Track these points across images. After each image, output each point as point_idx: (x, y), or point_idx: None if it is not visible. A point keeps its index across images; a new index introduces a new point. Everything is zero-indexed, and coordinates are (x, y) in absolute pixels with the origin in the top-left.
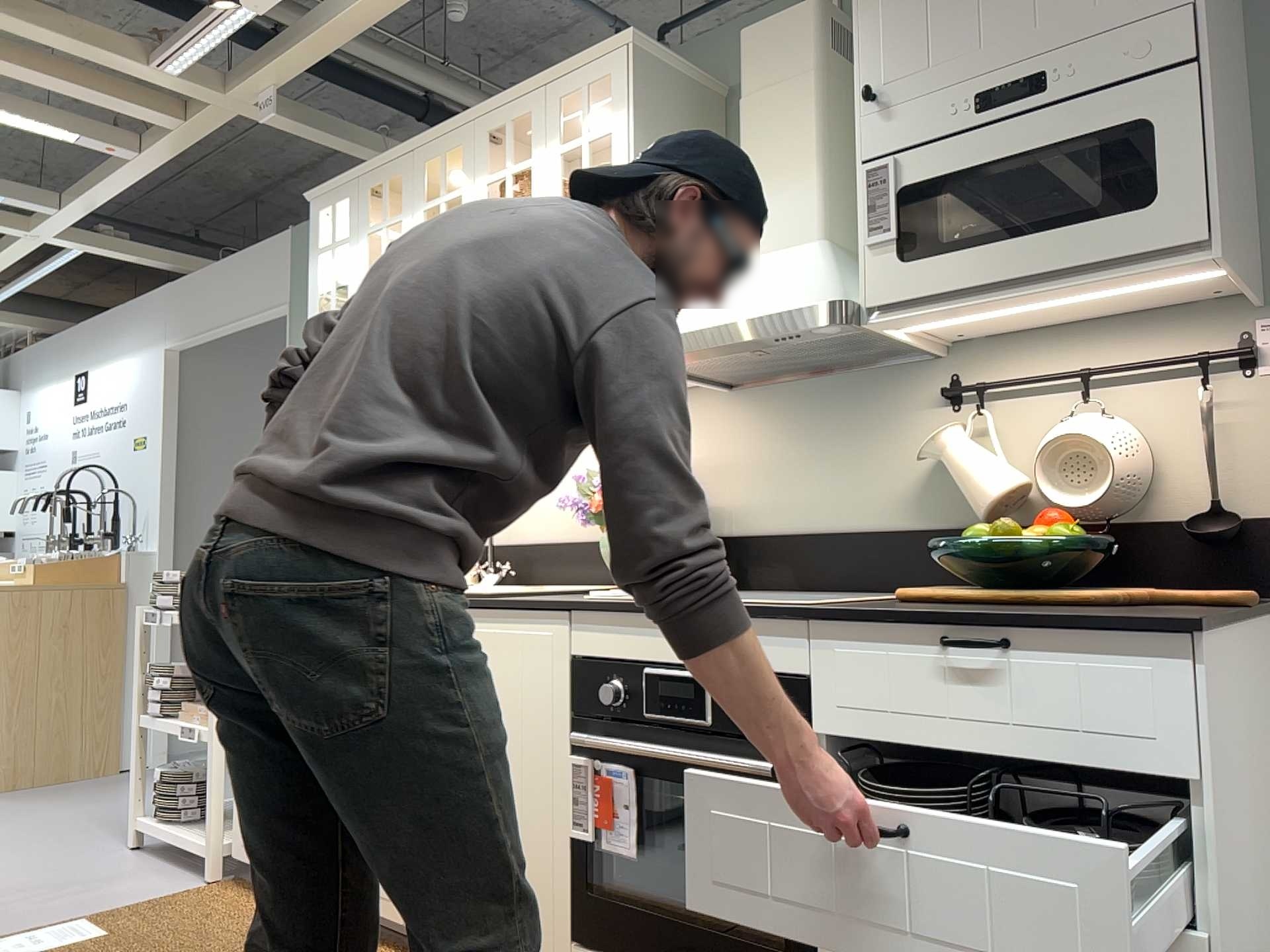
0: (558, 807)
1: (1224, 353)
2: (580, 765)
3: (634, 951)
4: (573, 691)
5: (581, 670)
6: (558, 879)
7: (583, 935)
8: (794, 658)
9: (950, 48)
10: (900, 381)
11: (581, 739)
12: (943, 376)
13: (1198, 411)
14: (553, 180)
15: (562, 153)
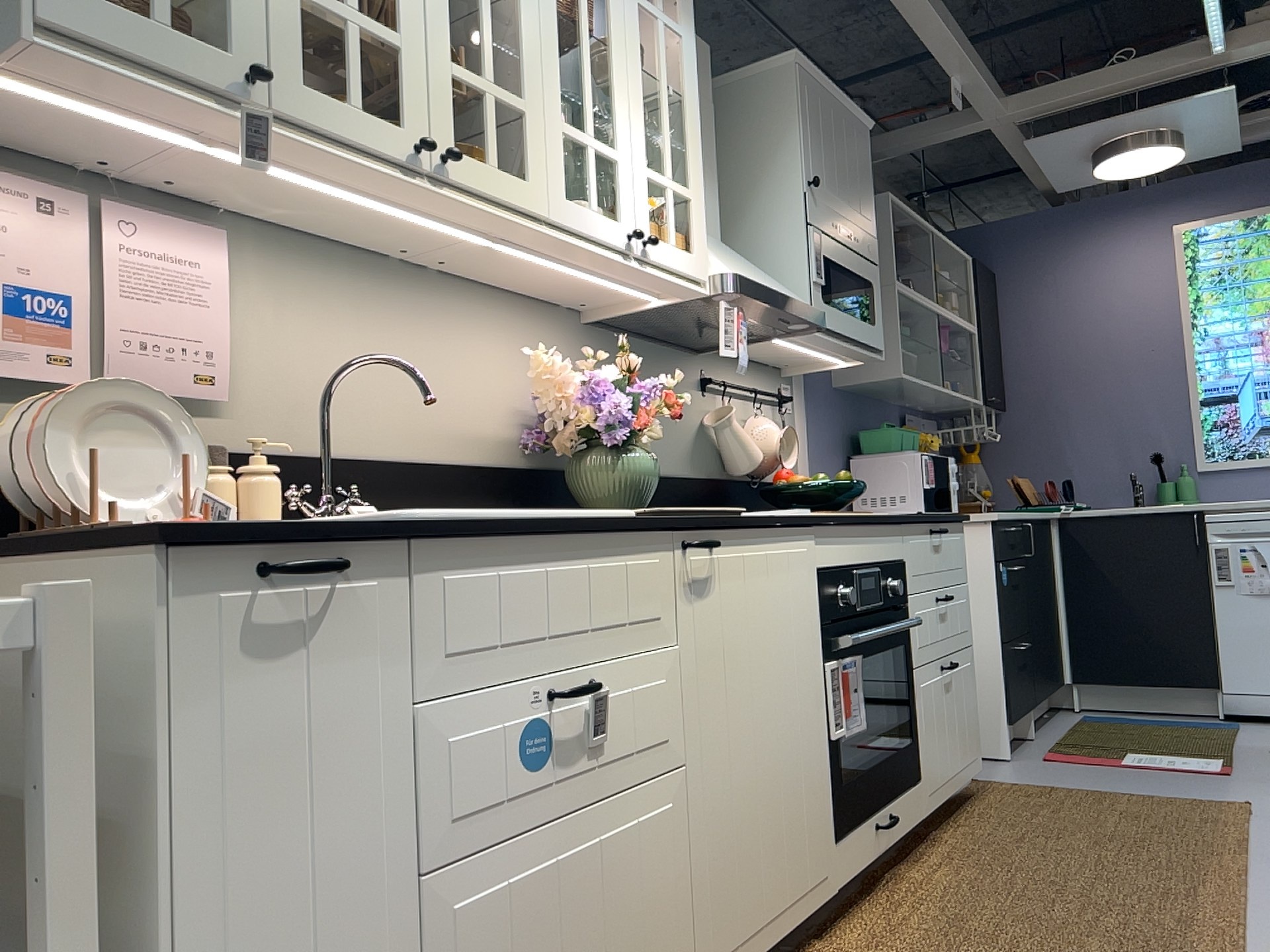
0: (822, 718)
1: (791, 397)
2: (834, 667)
3: (864, 808)
4: (816, 602)
5: (825, 579)
6: (826, 788)
7: (841, 825)
8: (901, 548)
9: (832, 187)
10: (684, 364)
11: (829, 644)
12: (701, 368)
13: (784, 424)
14: (634, 27)
15: (641, 5)
